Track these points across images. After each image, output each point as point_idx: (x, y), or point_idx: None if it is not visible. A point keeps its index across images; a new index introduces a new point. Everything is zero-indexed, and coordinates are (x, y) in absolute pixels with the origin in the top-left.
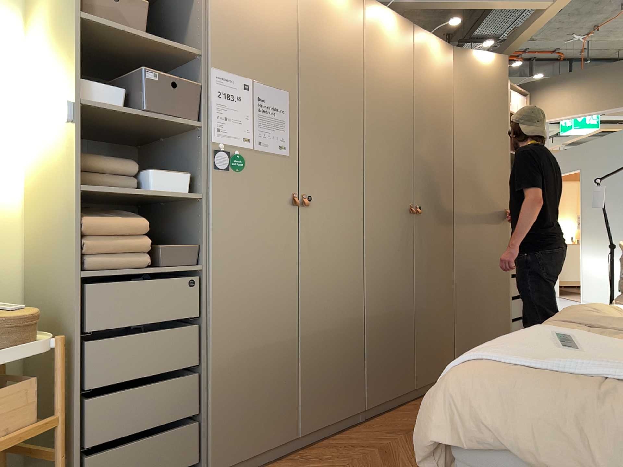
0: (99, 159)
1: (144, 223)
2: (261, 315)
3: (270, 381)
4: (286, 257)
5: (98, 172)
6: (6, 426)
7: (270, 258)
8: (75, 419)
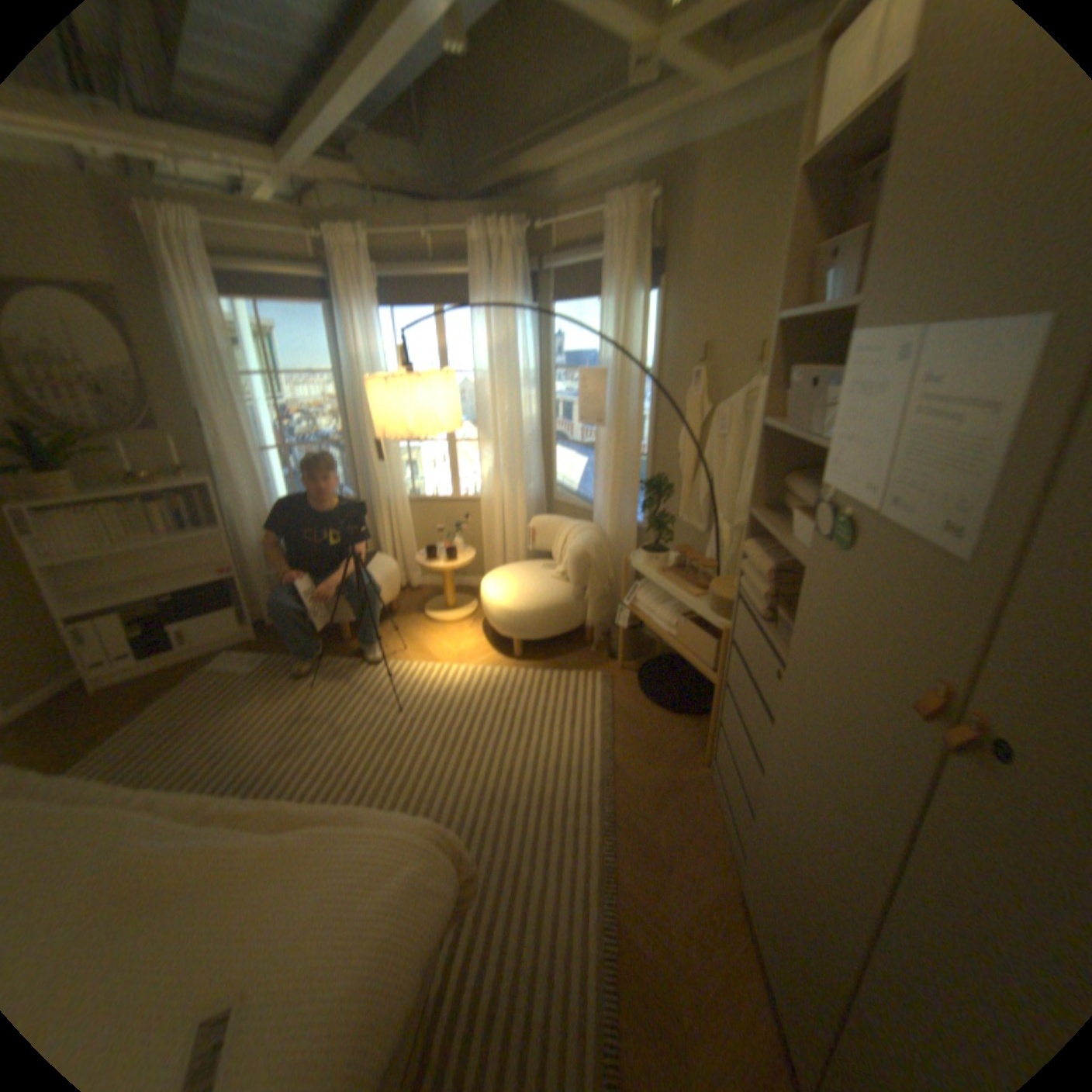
0: (798, 483)
1: (774, 572)
2: (812, 829)
3: (798, 938)
4: (877, 808)
5: (799, 498)
6: (698, 653)
7: (848, 762)
8: (721, 695)
